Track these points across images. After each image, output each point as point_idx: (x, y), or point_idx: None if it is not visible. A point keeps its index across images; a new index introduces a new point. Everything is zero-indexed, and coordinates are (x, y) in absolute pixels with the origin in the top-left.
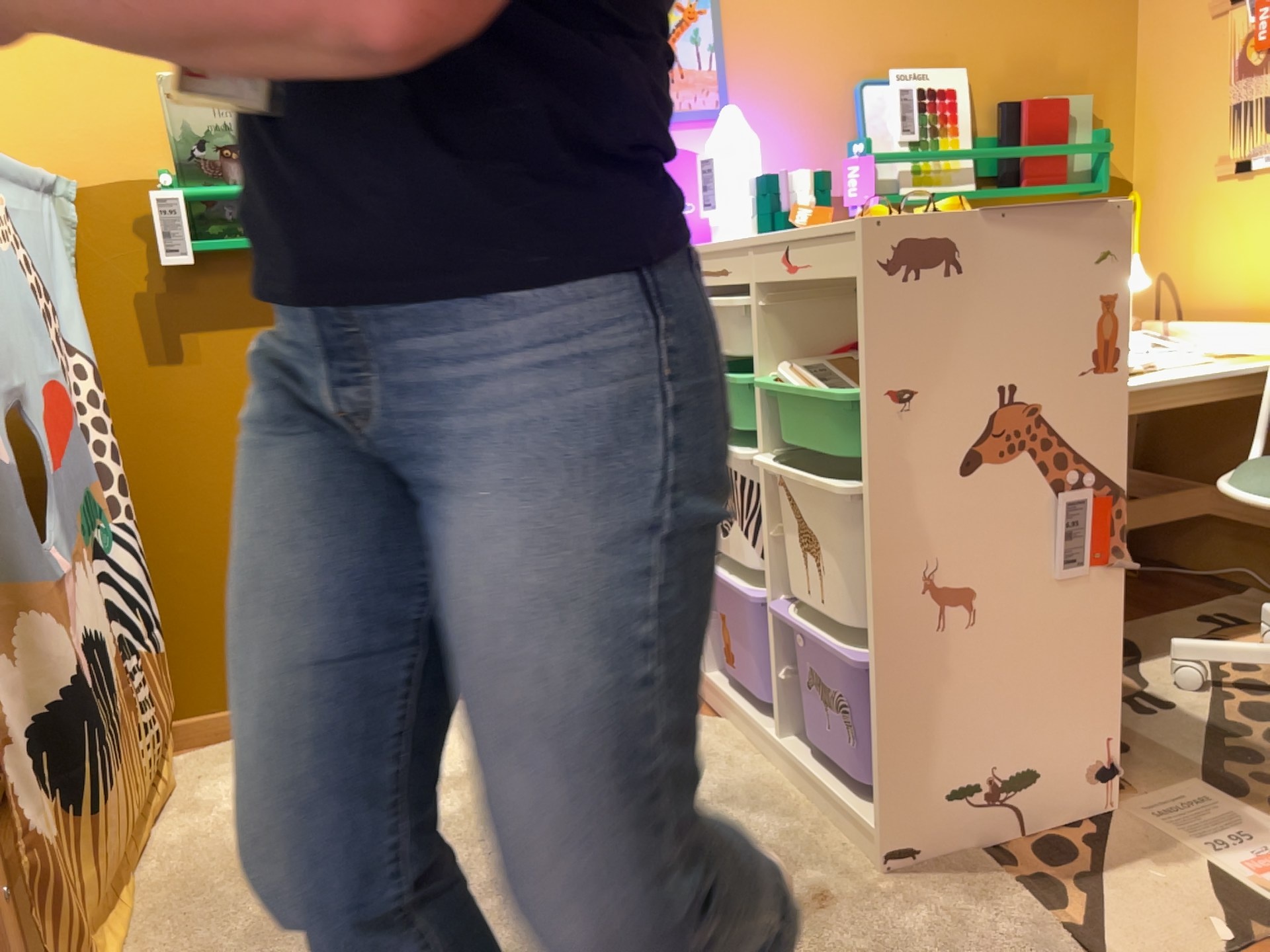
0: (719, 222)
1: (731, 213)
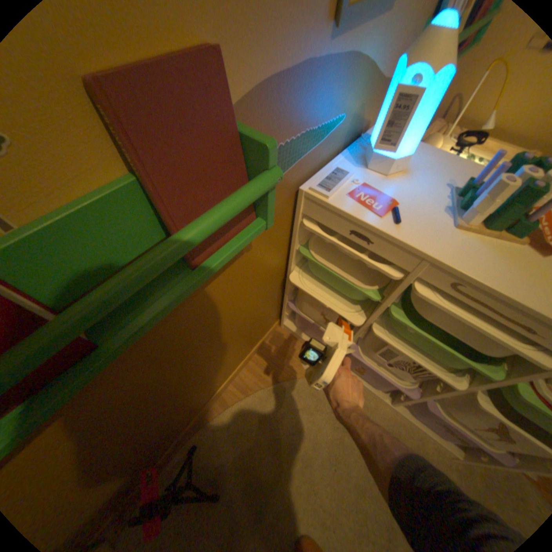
0: (386, 150)
1: (404, 147)
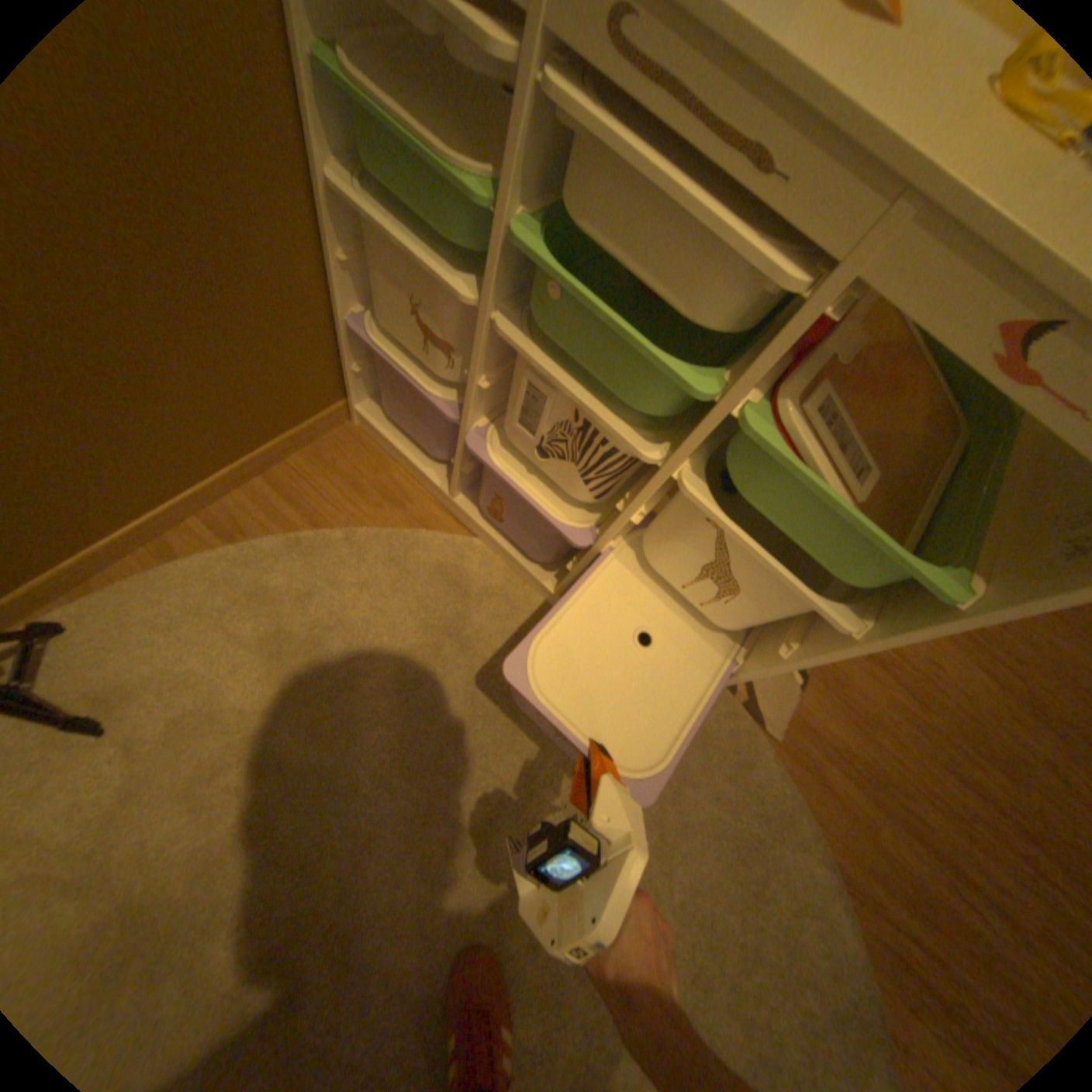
0: None
1: None
